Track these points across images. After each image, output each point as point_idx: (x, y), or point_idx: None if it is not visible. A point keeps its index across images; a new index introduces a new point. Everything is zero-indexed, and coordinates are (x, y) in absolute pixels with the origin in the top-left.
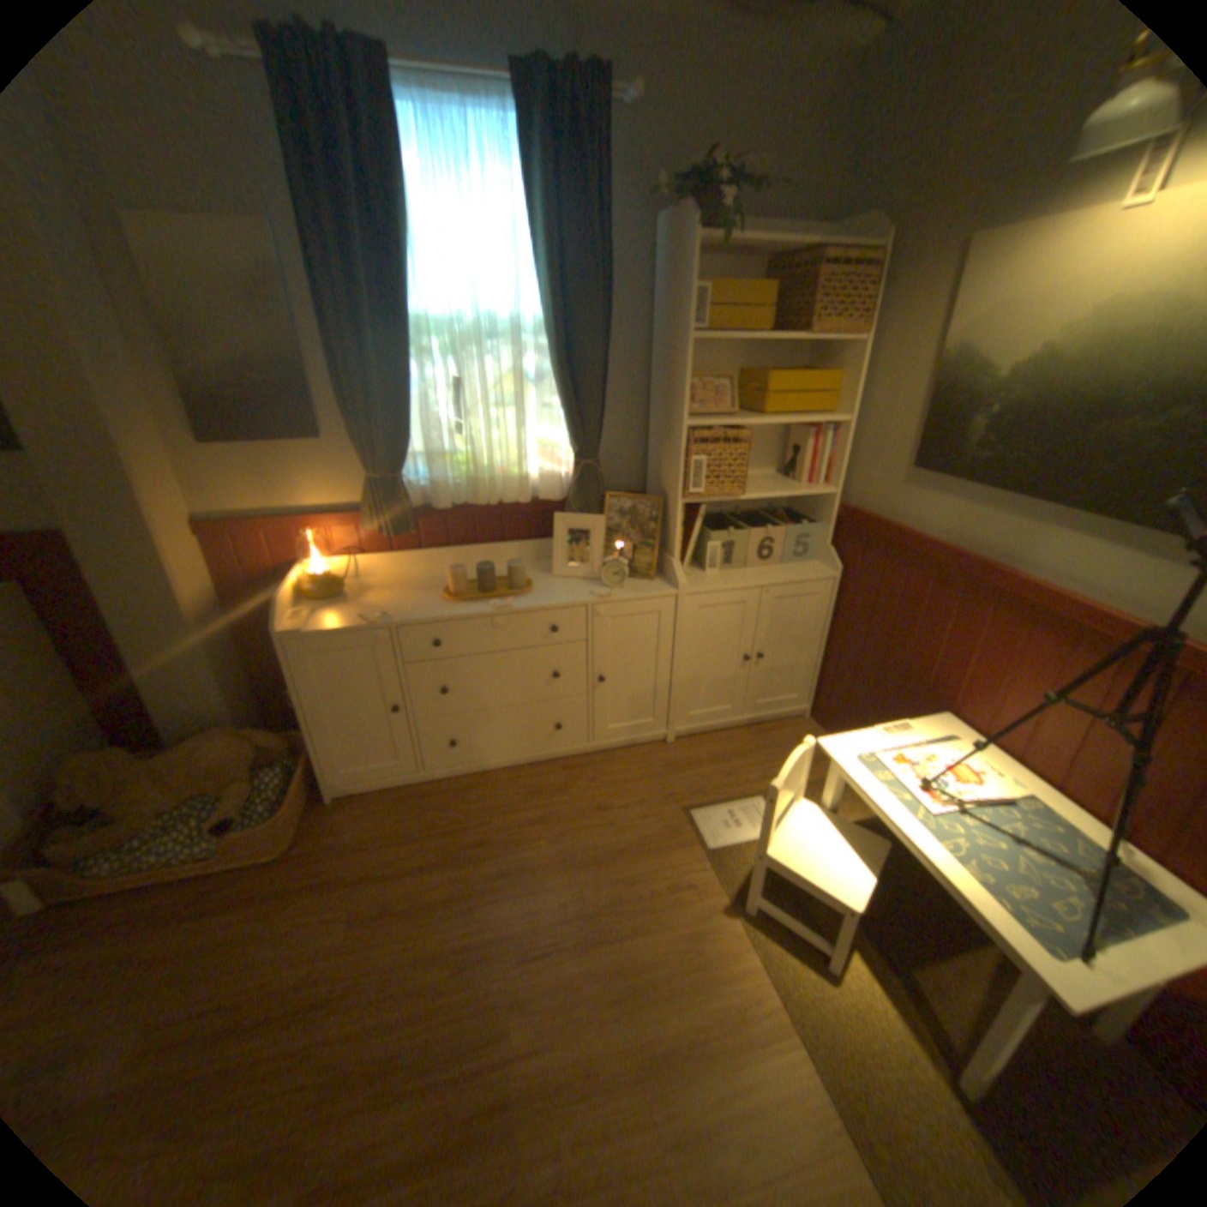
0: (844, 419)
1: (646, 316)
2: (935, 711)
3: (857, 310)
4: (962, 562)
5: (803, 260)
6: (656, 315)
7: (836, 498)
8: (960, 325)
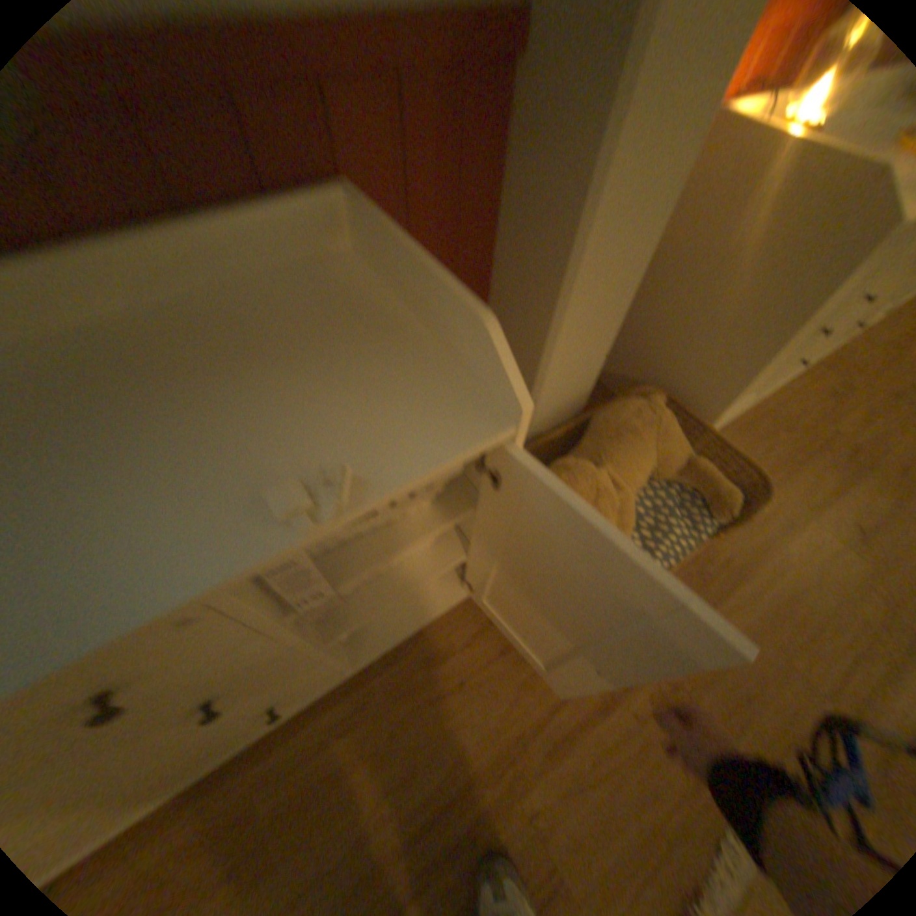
0: None
1: None
2: None
3: None
4: None
5: None
6: None
7: None
8: None
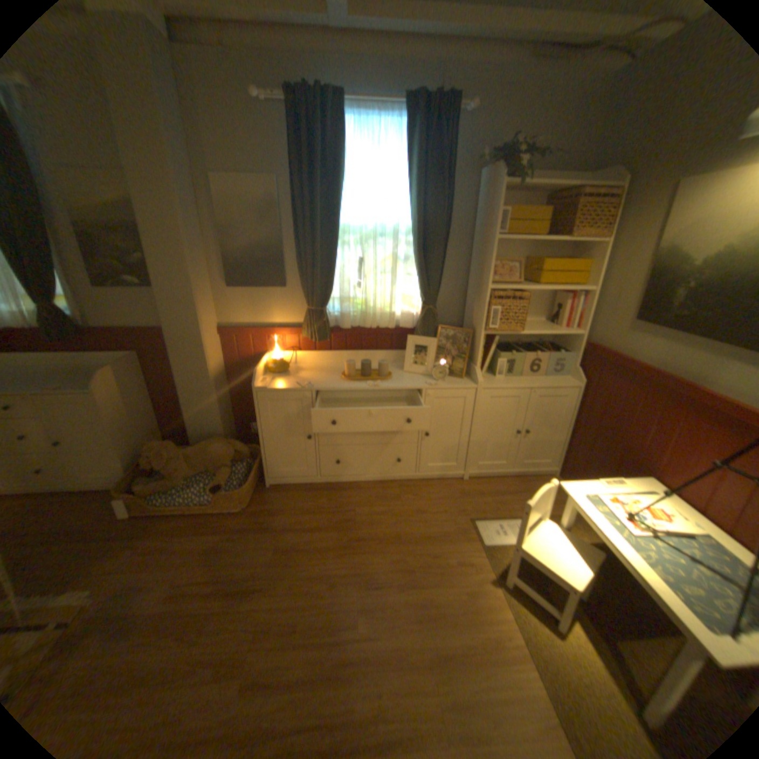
0: (591, 289)
1: (470, 226)
2: (644, 477)
3: (603, 224)
4: (665, 380)
5: (569, 194)
6: (476, 225)
7: (583, 337)
8: (670, 234)
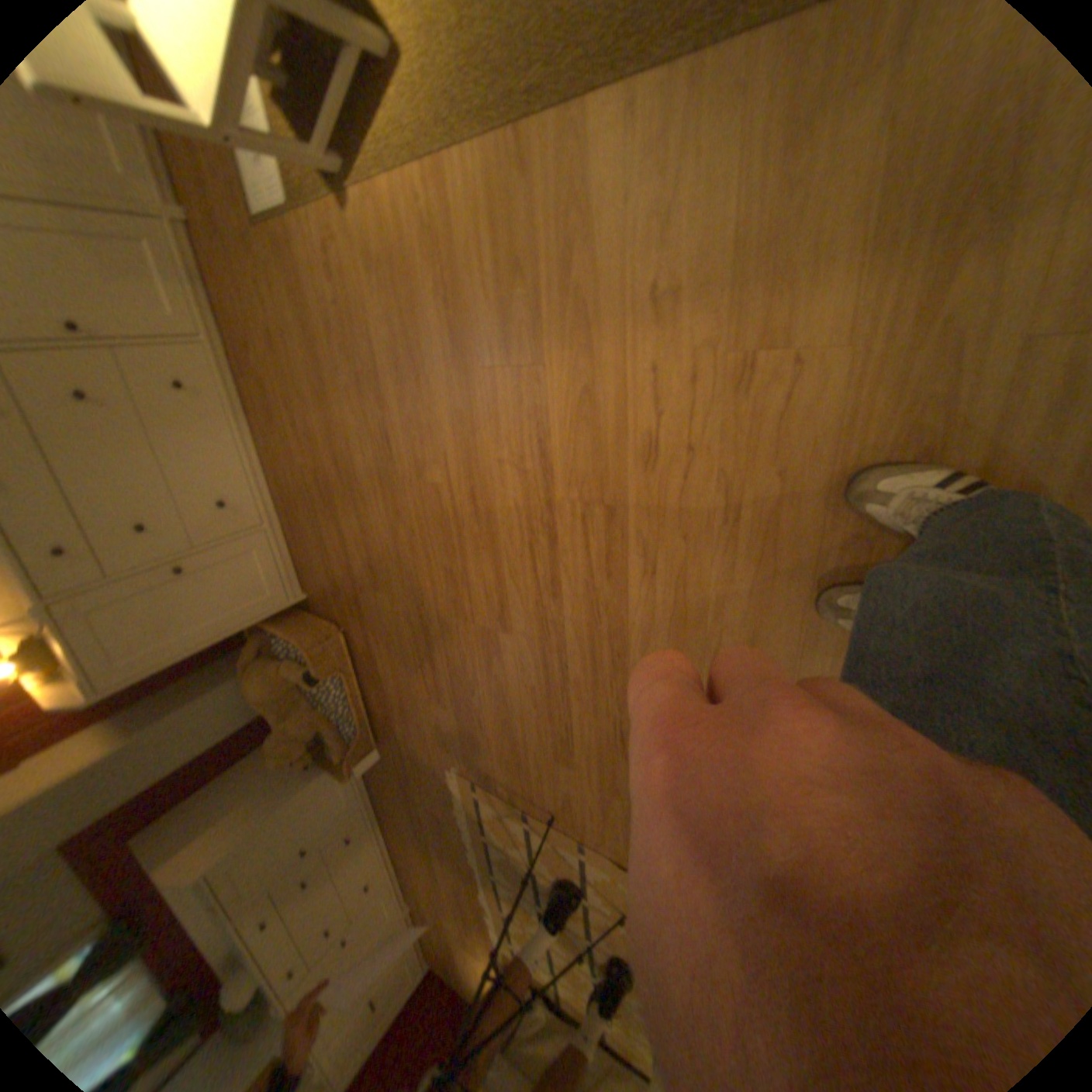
0: None
1: None
2: None
3: None
4: None
5: None
6: None
7: None
8: None
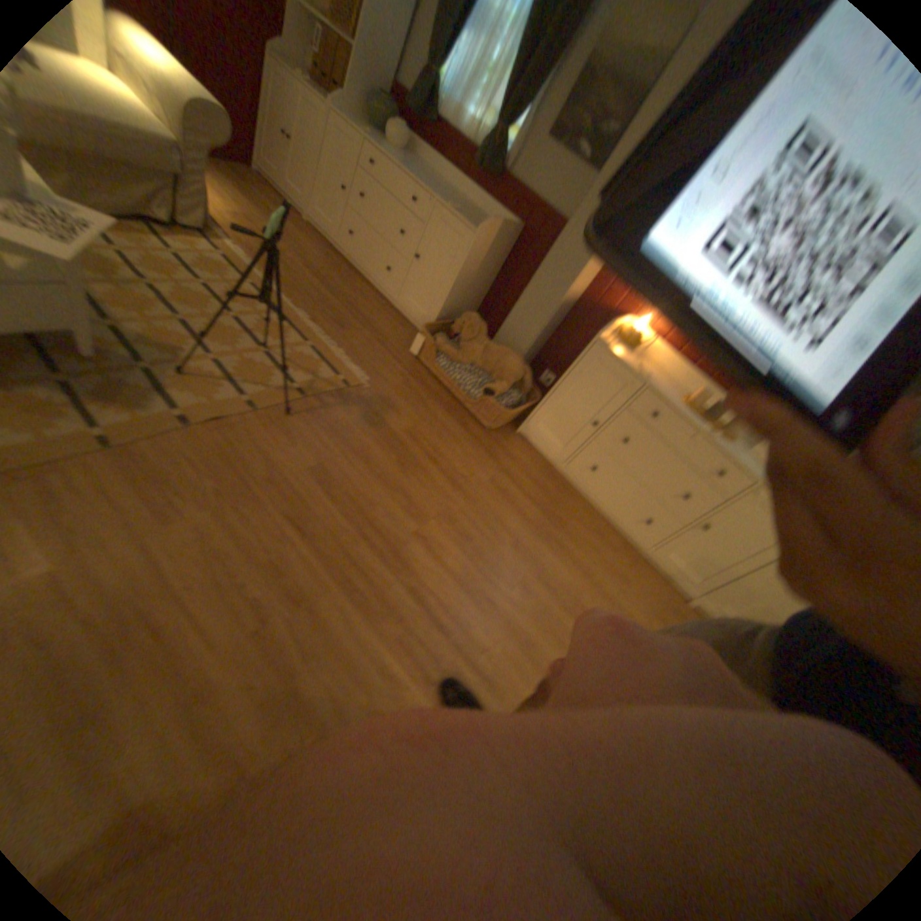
0: None
1: None
2: None
3: None
4: None
5: None
6: None
7: None
8: None
